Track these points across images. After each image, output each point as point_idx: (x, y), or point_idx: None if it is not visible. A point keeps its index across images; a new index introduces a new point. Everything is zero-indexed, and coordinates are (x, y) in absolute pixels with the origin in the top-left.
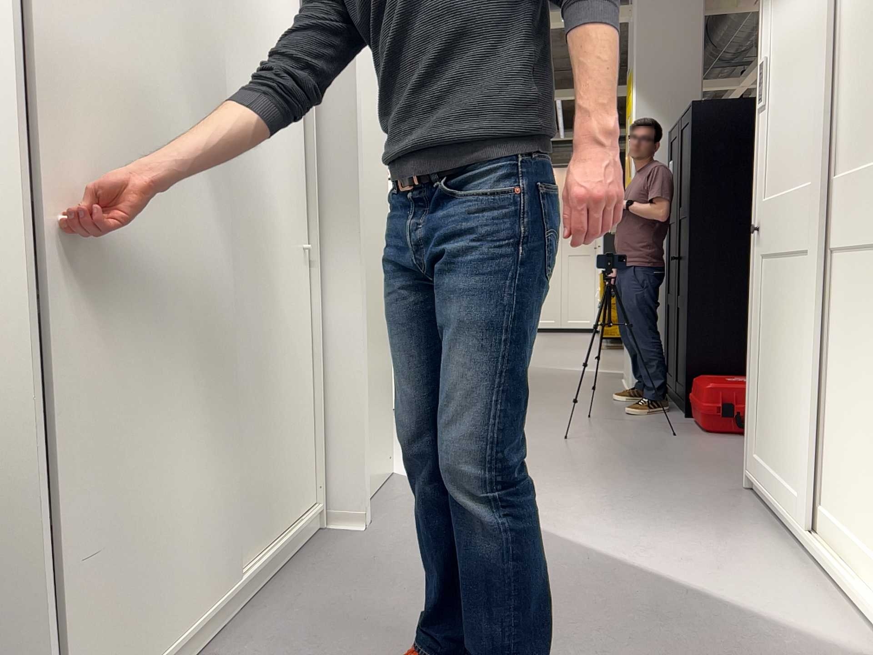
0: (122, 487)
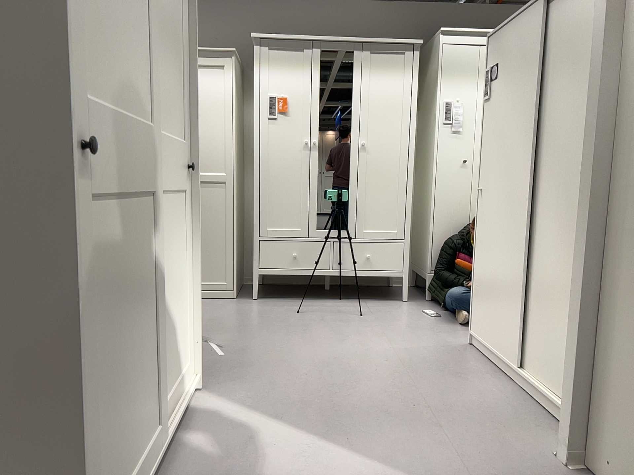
0: (478, 271)
